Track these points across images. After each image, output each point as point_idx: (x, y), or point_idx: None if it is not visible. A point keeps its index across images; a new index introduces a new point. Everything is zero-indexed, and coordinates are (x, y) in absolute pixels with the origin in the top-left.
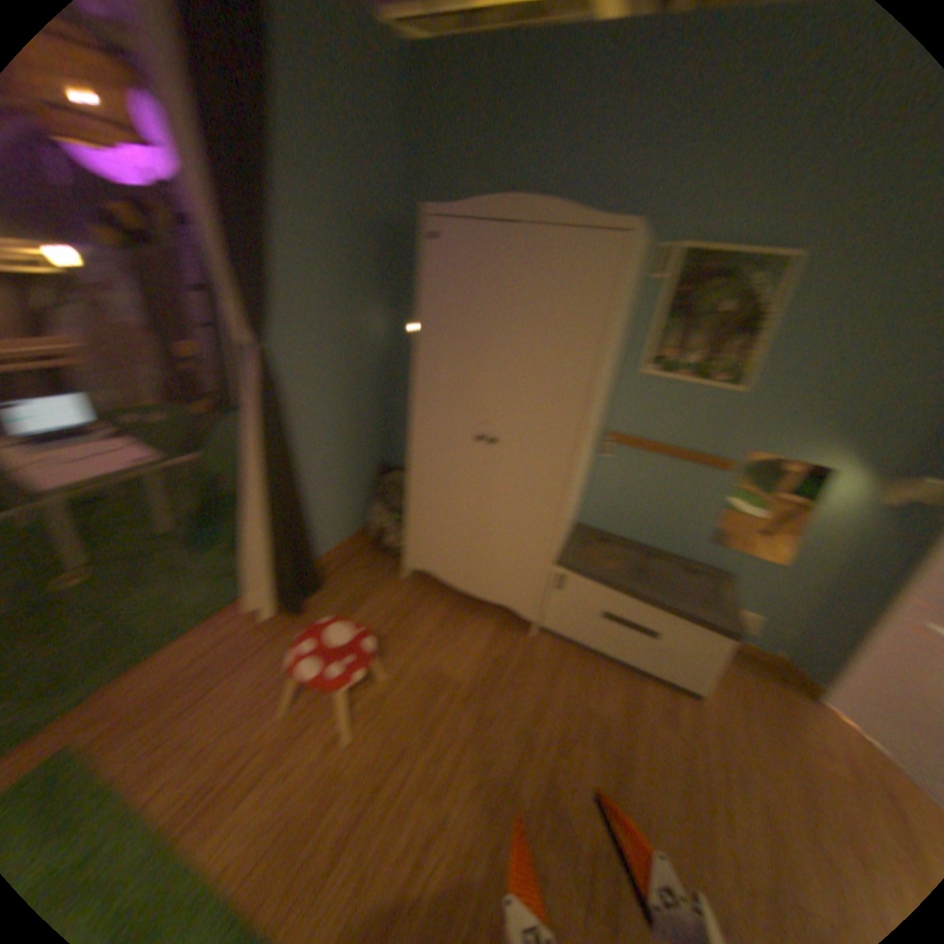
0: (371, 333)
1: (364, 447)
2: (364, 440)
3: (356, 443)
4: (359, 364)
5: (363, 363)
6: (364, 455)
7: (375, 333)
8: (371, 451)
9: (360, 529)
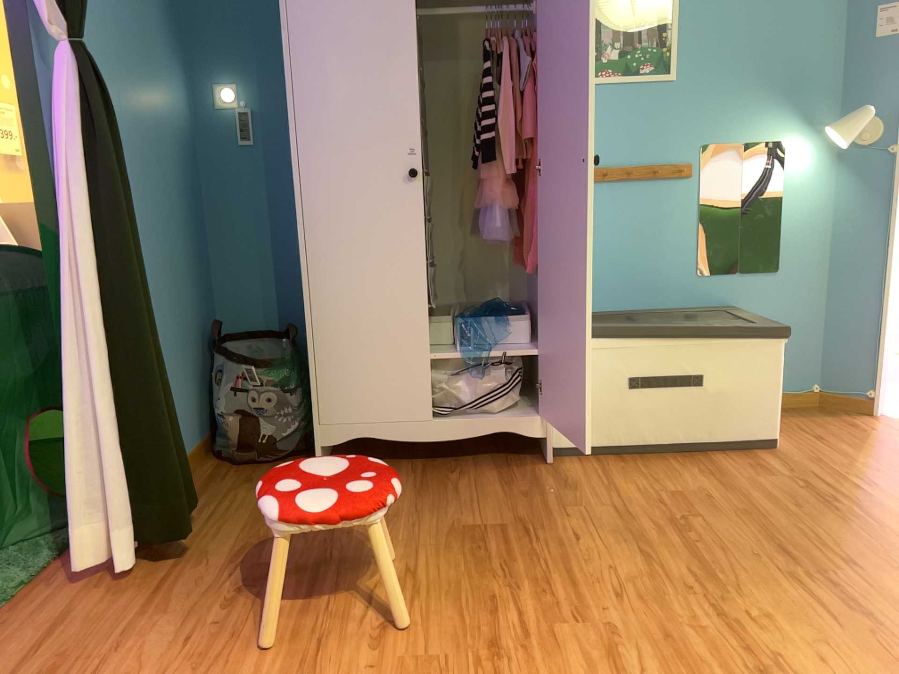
0: (176, 102)
1: (190, 288)
2: (189, 274)
3: (181, 276)
4: (169, 144)
5: (173, 145)
6: (192, 301)
7: (181, 103)
8: (199, 298)
9: (204, 437)
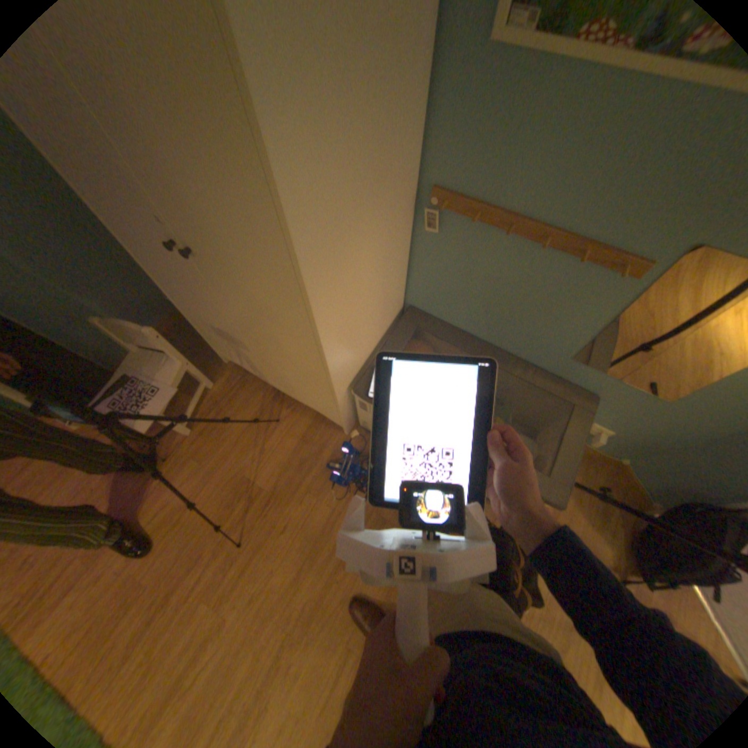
0: None
1: None
2: None
3: None
4: None
5: None
6: None
7: None
8: None
9: None
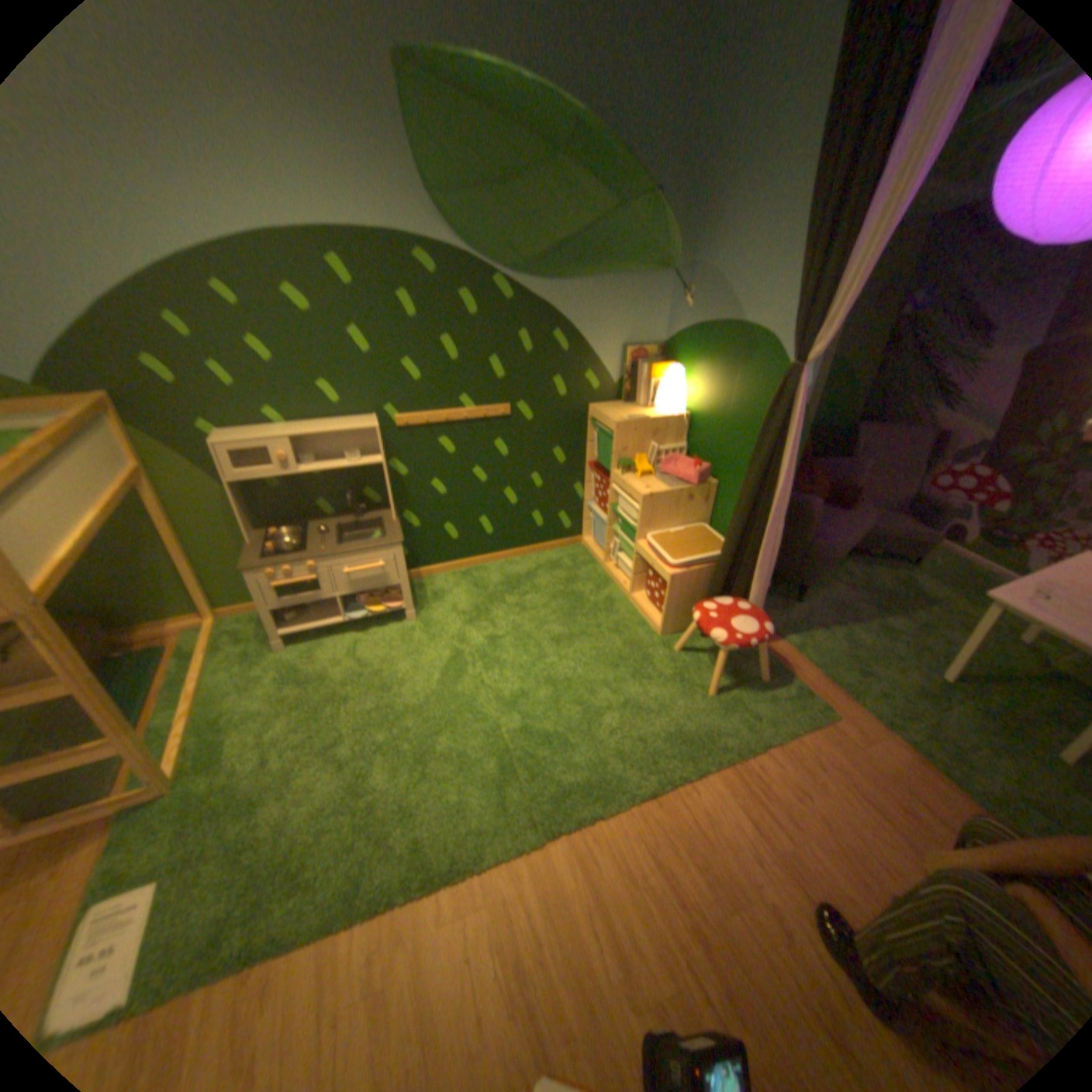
0: None
1: None
2: None
3: None
4: None
5: None
6: None
7: None
8: None
9: None
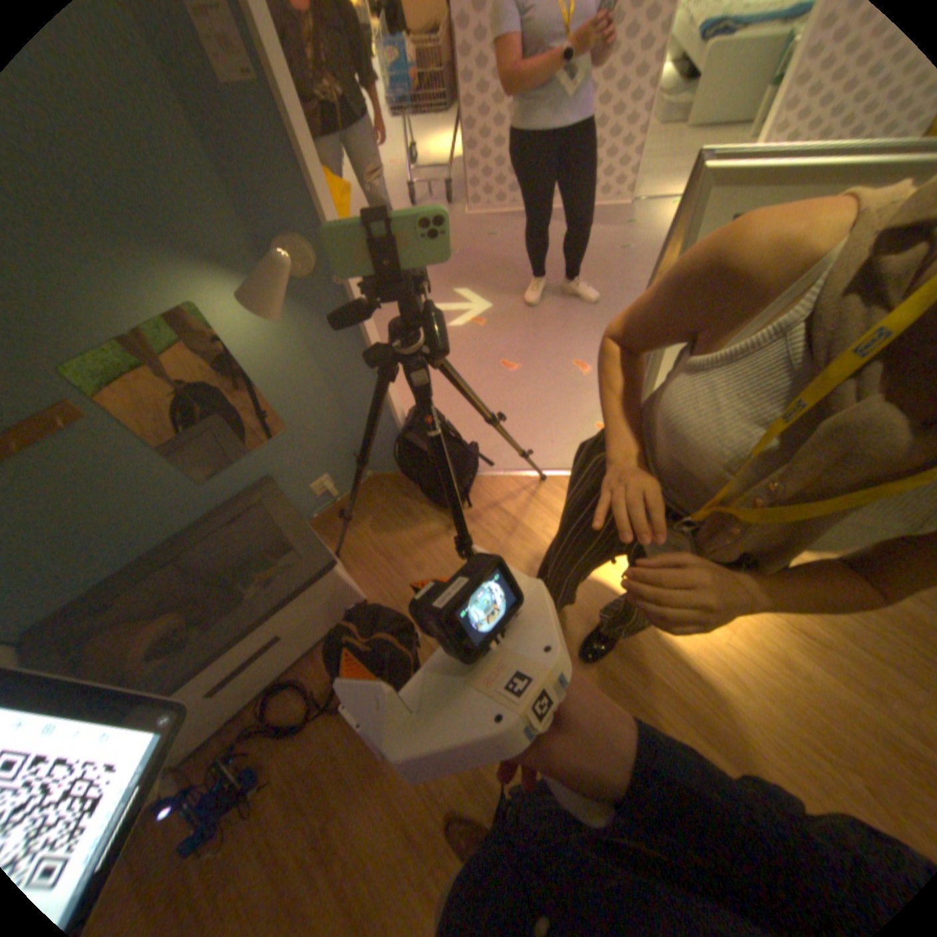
0: None
1: None
2: None
3: None
4: None
5: None
6: None
7: None
8: None
9: None
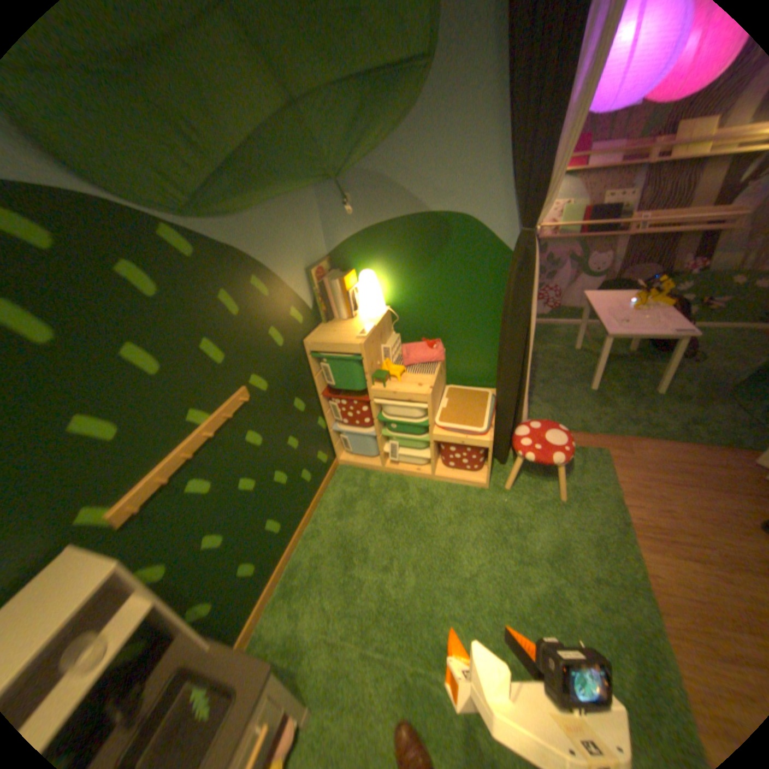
0: None
1: None
2: None
3: None
4: None
5: None
6: None
7: None
8: None
9: None
